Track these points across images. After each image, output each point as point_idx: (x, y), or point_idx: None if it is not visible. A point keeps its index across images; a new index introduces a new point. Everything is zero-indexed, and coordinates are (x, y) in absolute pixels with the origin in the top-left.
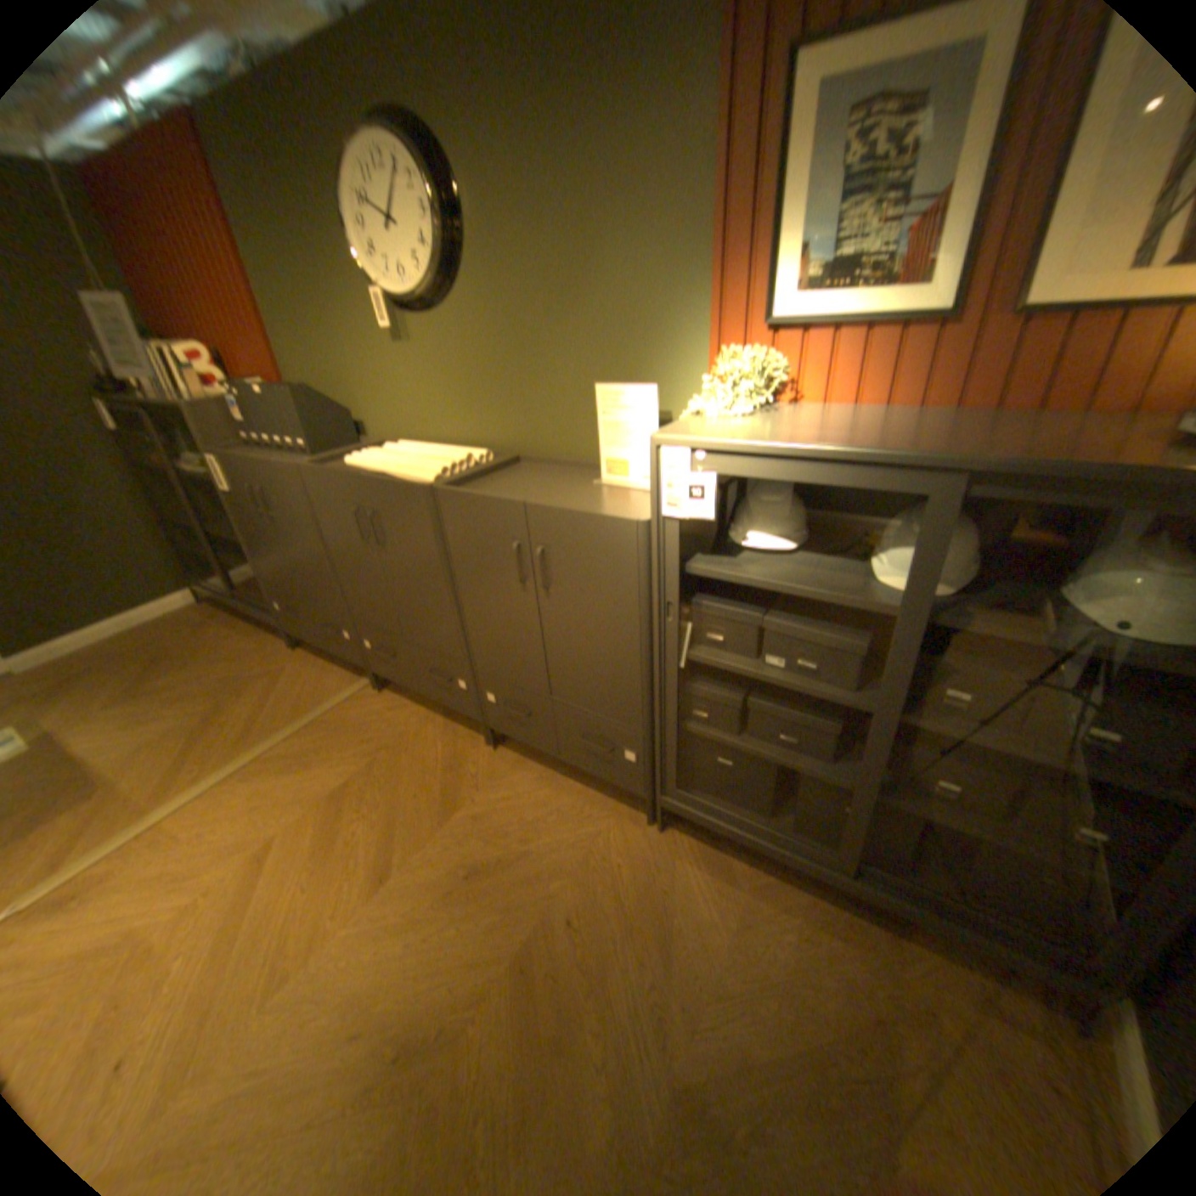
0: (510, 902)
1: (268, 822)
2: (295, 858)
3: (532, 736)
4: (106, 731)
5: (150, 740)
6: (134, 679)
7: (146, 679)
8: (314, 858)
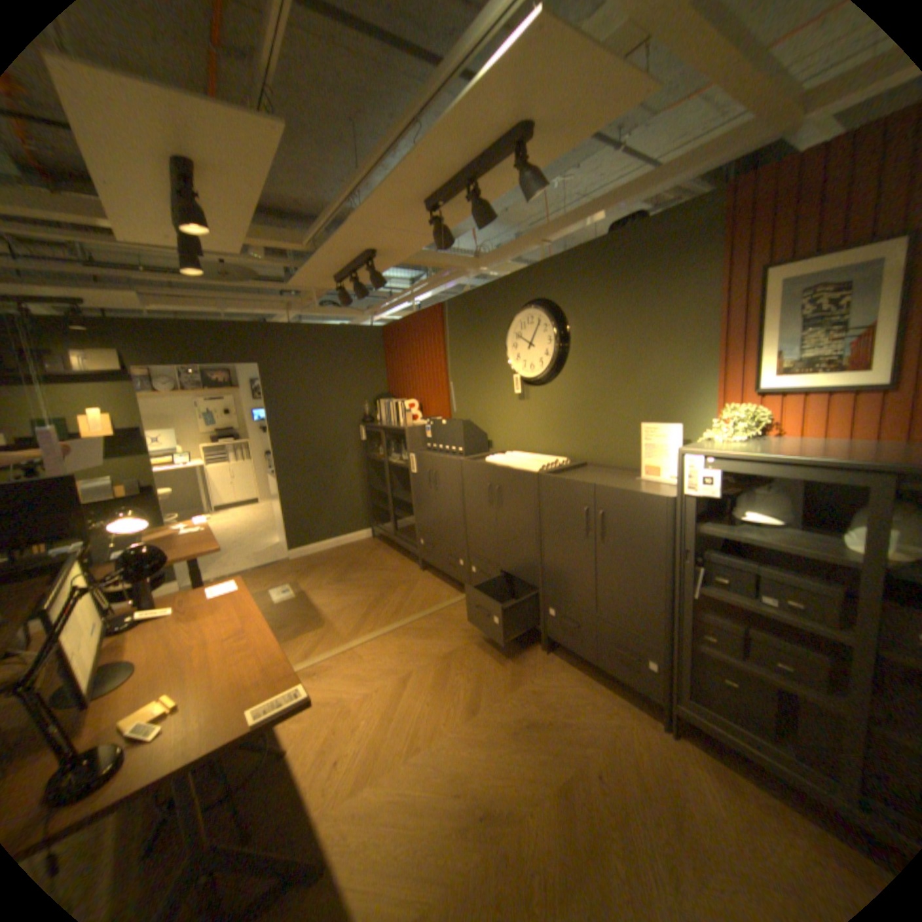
0: (558, 752)
1: (408, 662)
2: (423, 685)
3: (578, 644)
4: (328, 595)
5: (349, 604)
6: (341, 571)
7: (347, 572)
8: (434, 688)
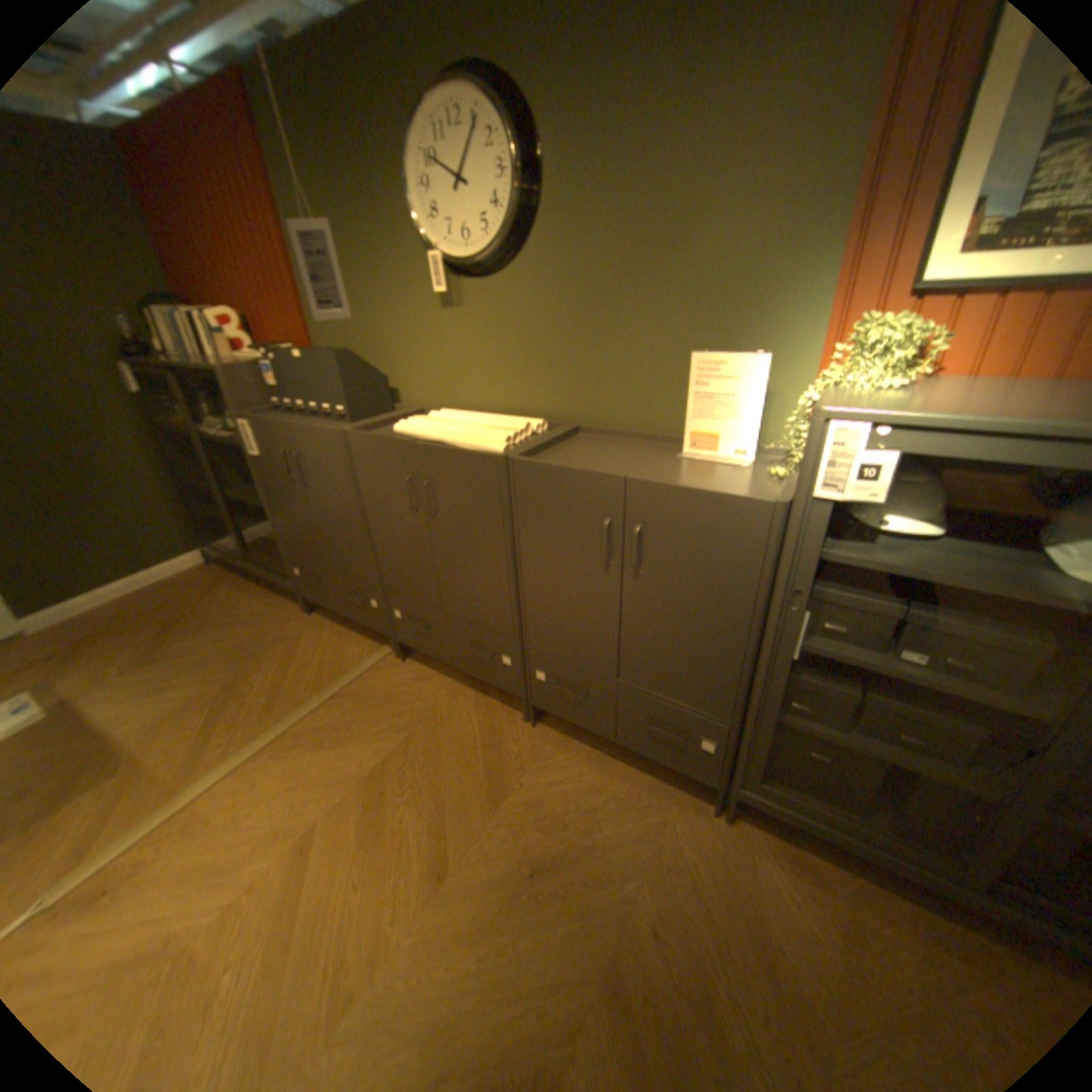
0: (585, 907)
1: (305, 806)
2: (340, 849)
3: (585, 716)
4: (122, 699)
5: (169, 709)
6: (146, 642)
7: (159, 642)
8: (361, 849)
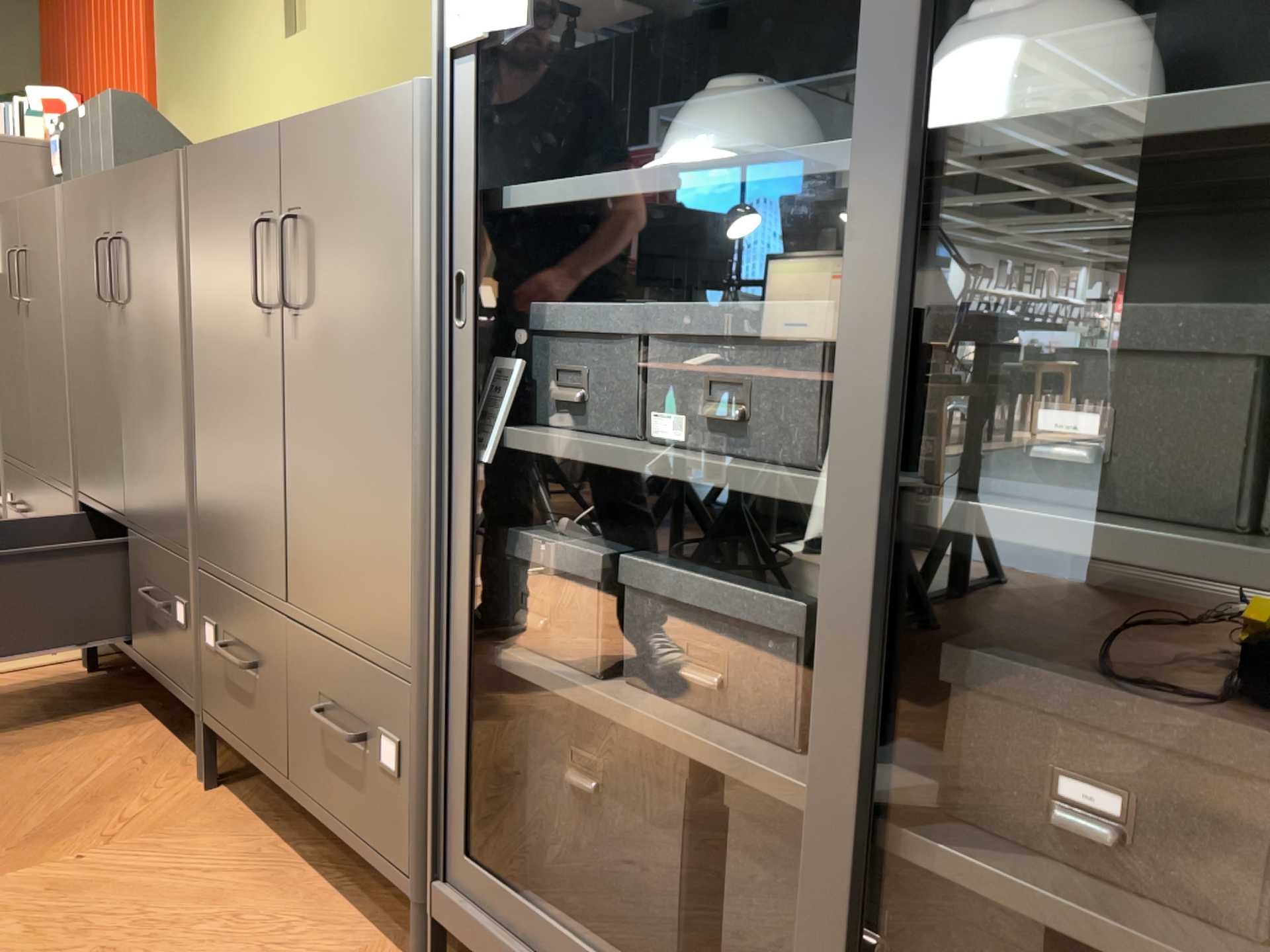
0: None
1: None
2: None
3: (256, 729)
4: None
5: None
6: None
7: None
8: None
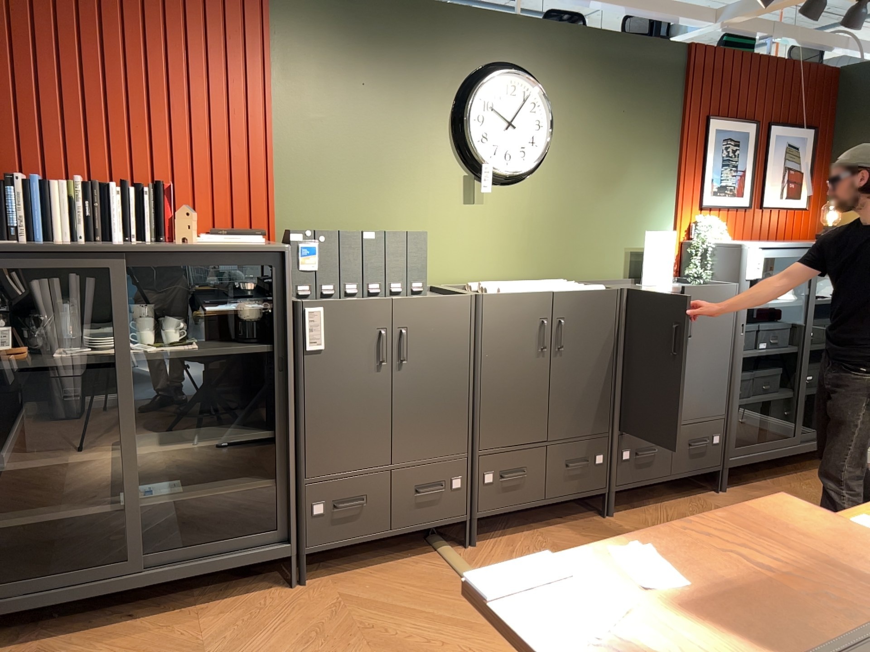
0: None
1: None
2: None
3: (654, 470)
4: None
5: None
6: None
7: None
8: None
